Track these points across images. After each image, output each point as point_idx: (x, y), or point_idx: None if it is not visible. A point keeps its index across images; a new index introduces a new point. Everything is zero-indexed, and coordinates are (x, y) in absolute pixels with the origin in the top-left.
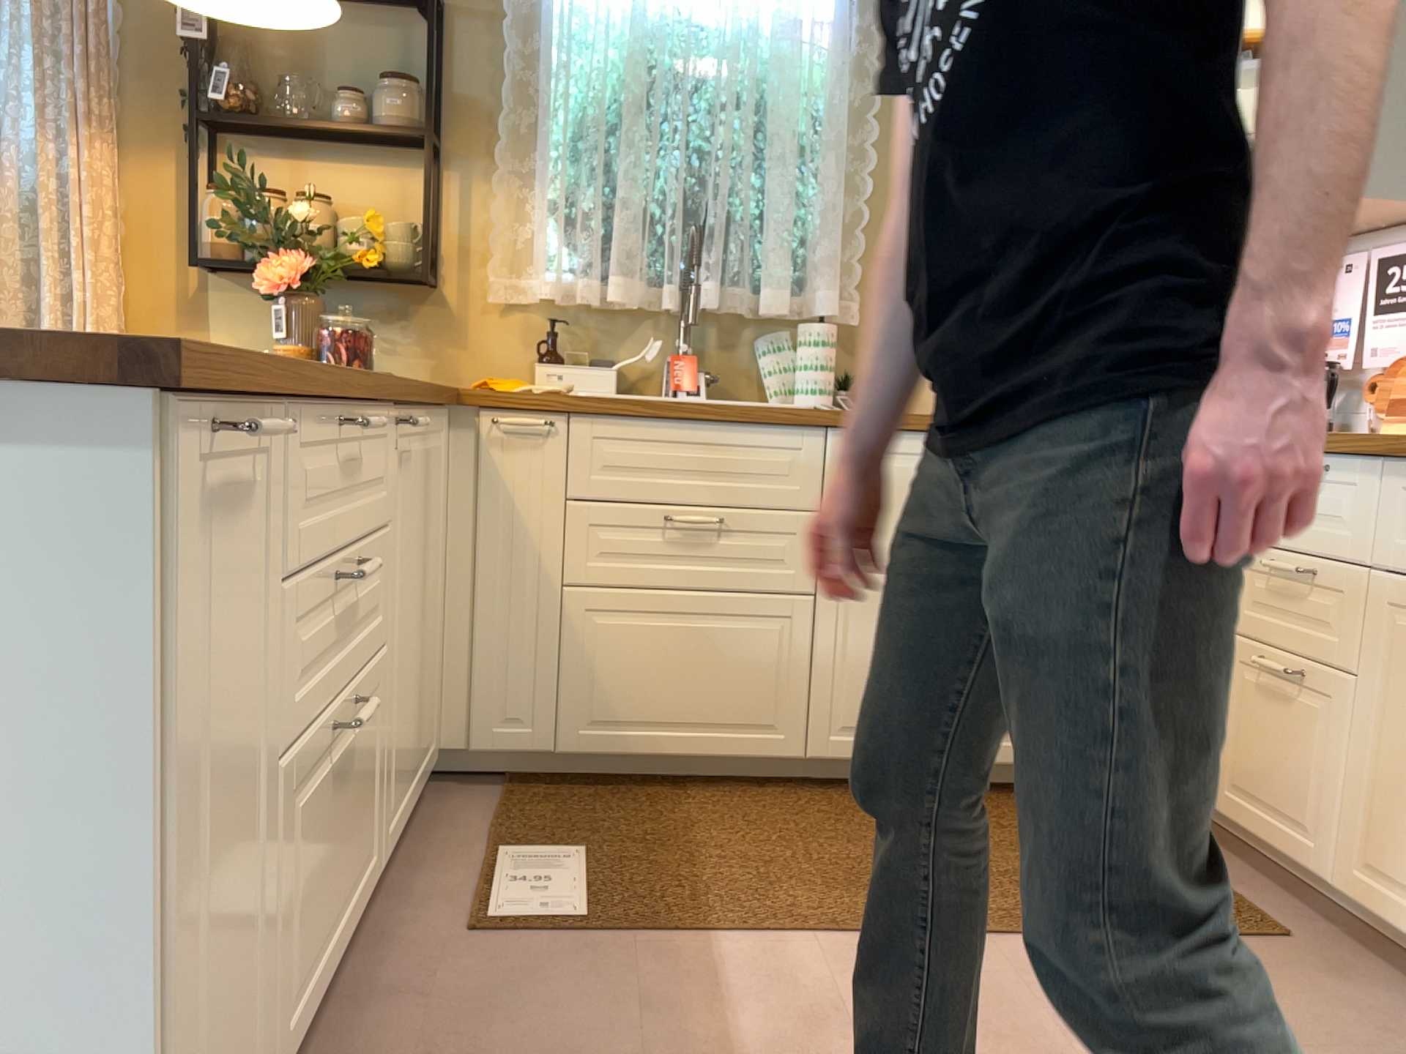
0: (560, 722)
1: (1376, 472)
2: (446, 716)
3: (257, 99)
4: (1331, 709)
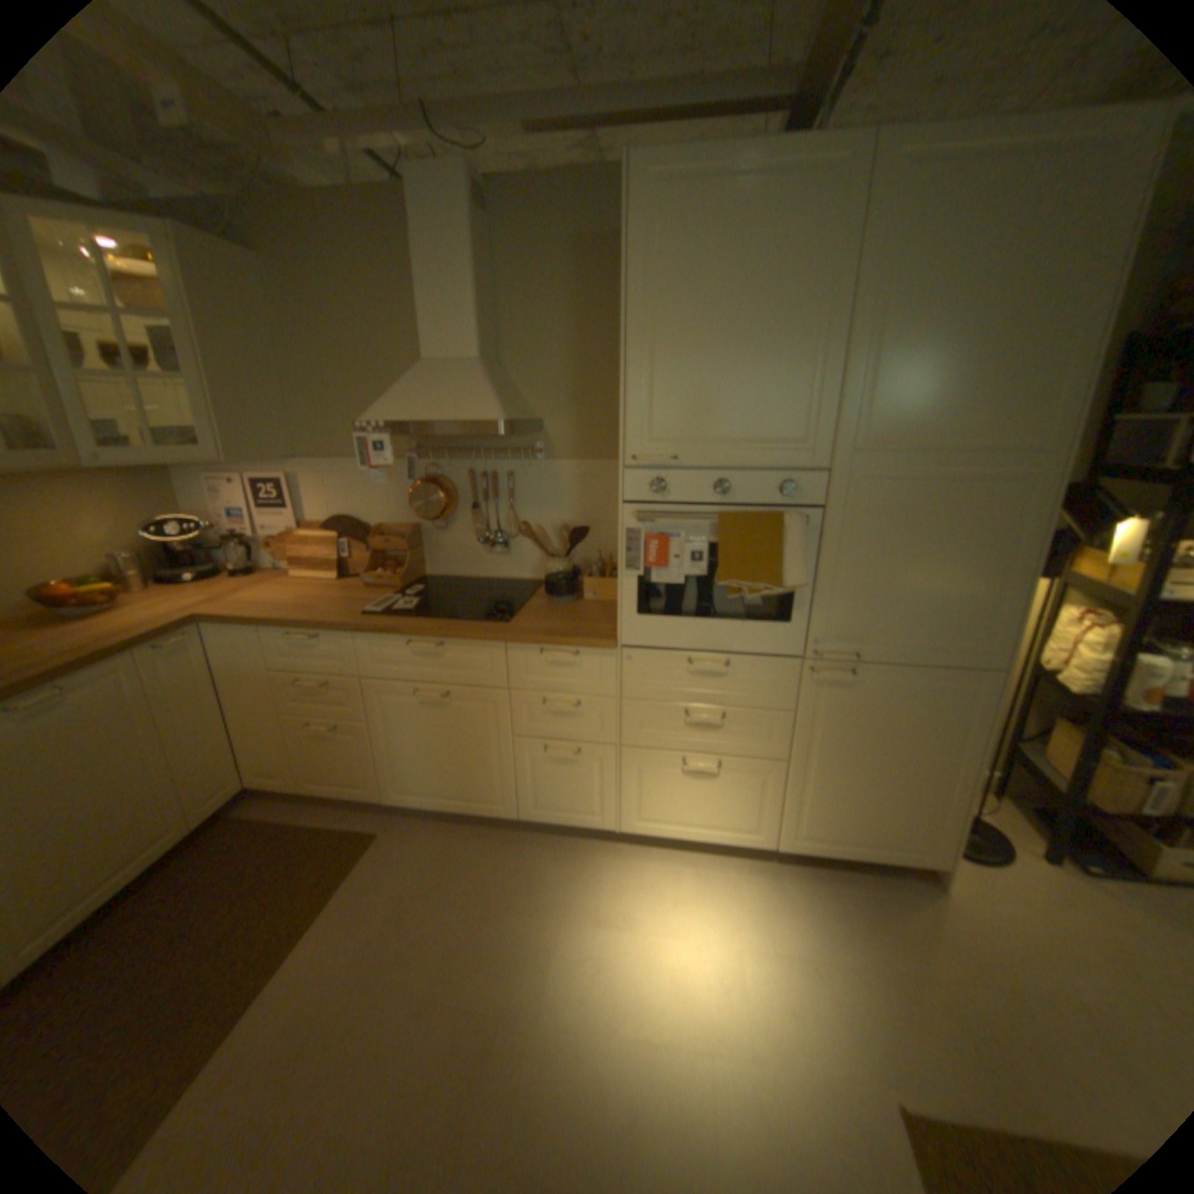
0: None
1: (347, 638)
2: None
3: None
4: (355, 738)
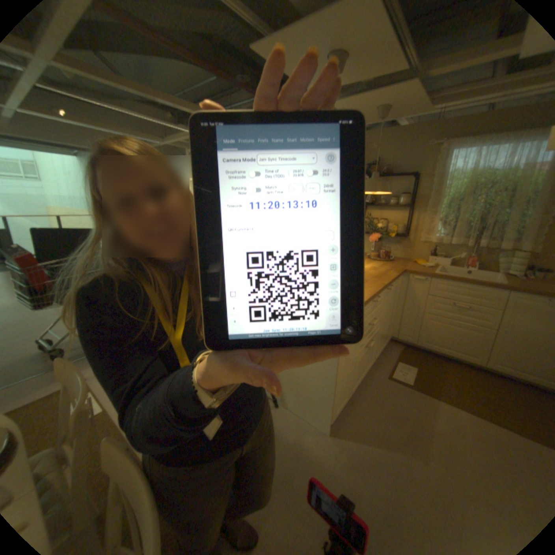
0: (419, 339)
1: None
2: (394, 330)
3: (373, 199)
4: None
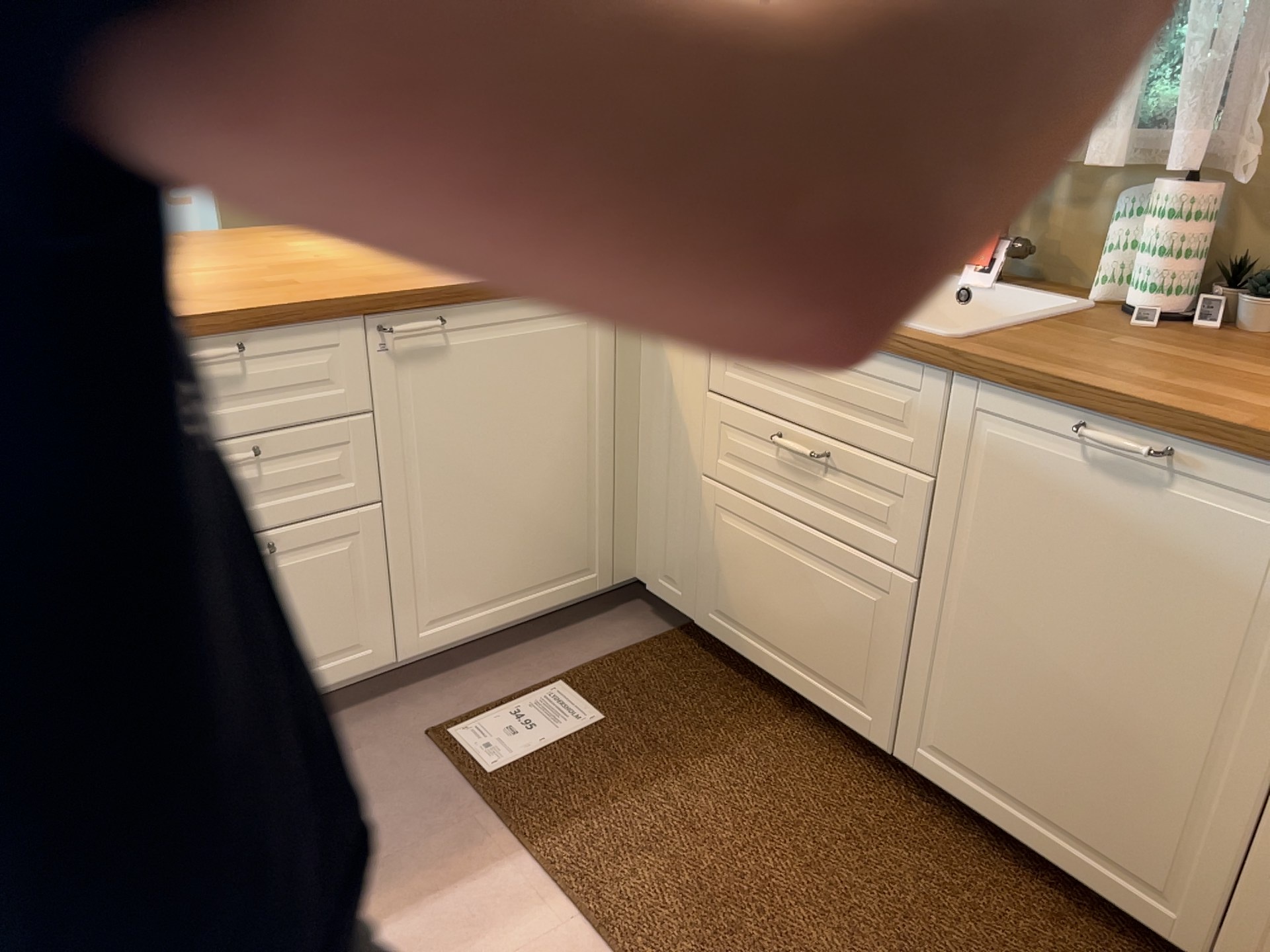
0: (698, 597)
1: None
2: (638, 553)
3: None
4: None
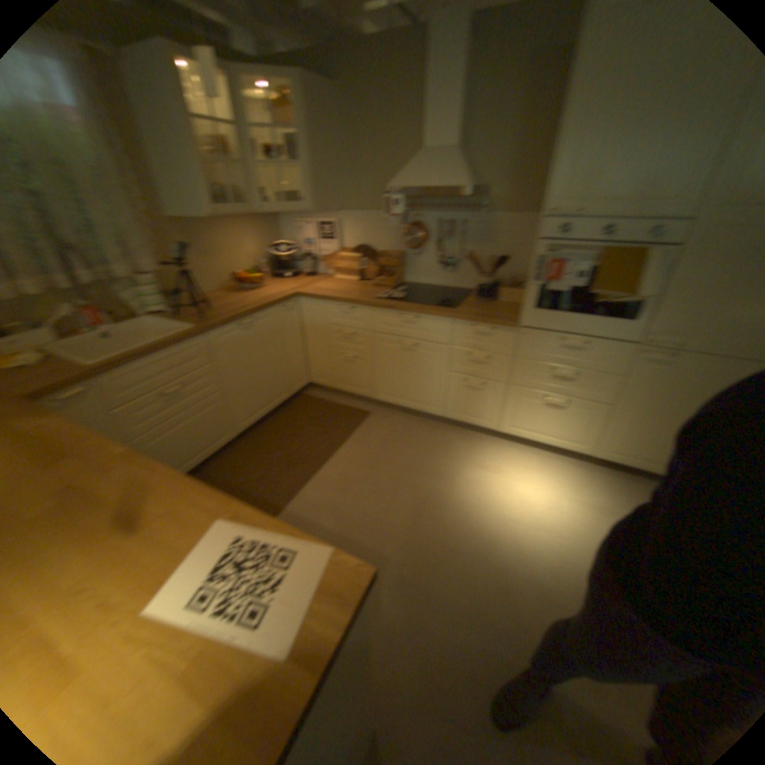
0: None
1: (371, 309)
2: None
3: None
4: (368, 362)
